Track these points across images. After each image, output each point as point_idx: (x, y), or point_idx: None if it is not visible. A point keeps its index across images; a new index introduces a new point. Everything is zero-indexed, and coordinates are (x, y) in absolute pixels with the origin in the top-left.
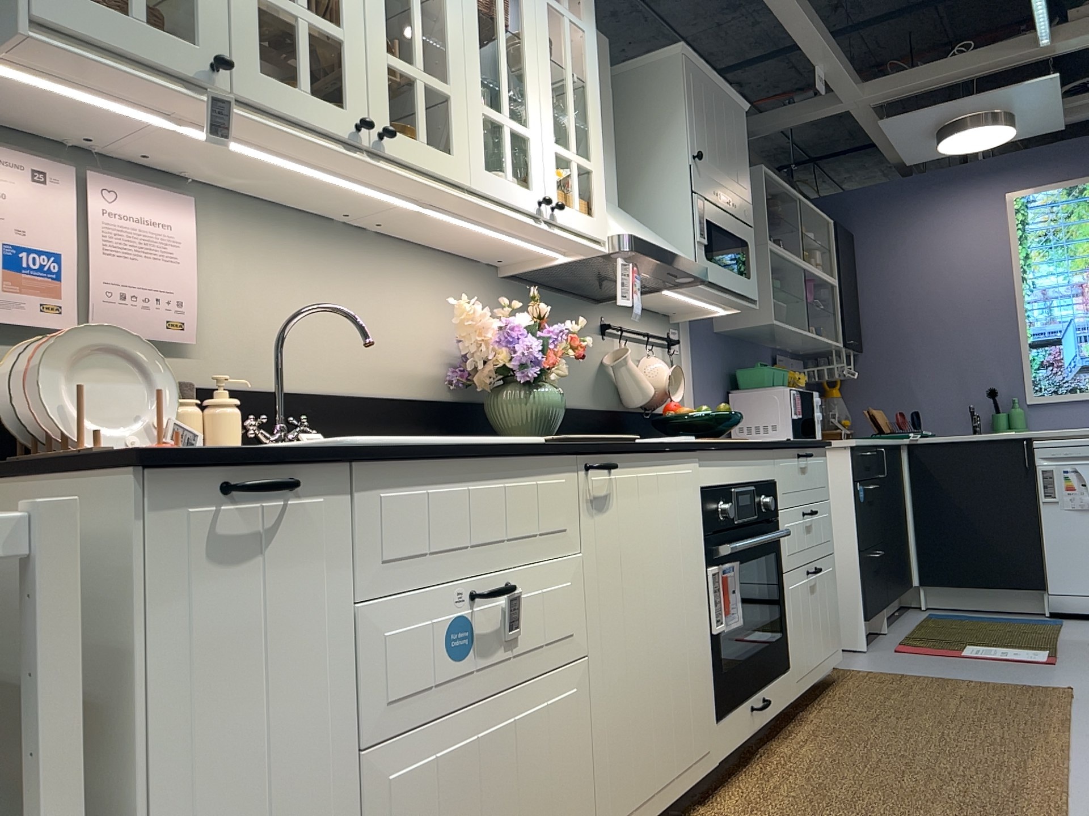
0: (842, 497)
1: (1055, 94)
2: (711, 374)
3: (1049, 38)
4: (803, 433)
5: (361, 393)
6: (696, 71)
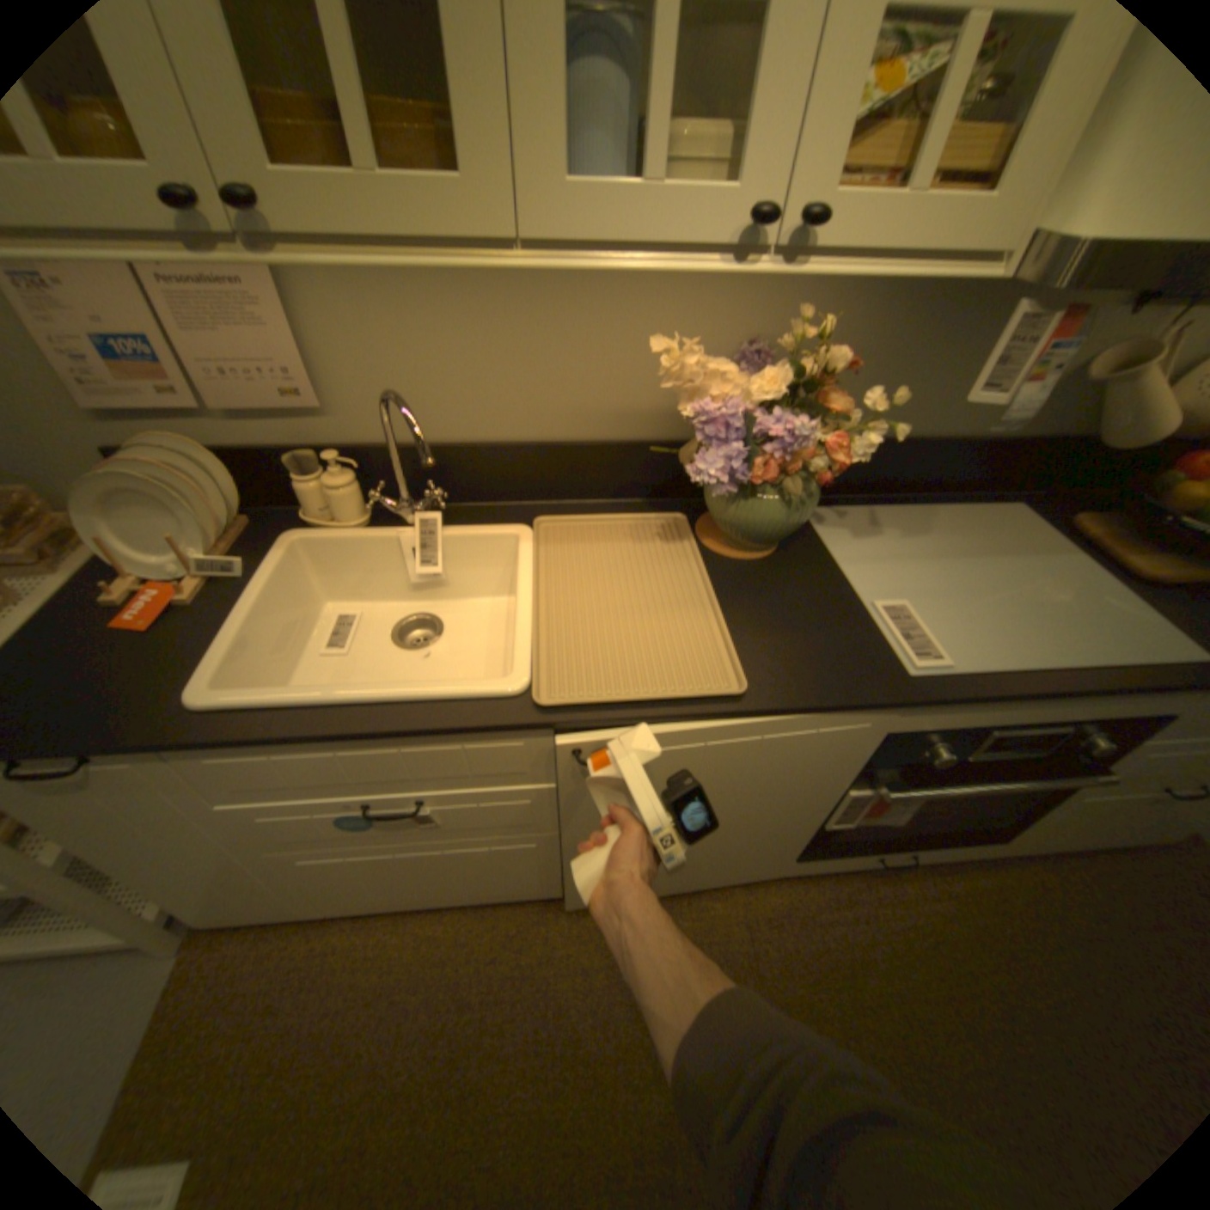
0: None
1: None
2: None
3: None
4: None
5: (545, 439)
6: None
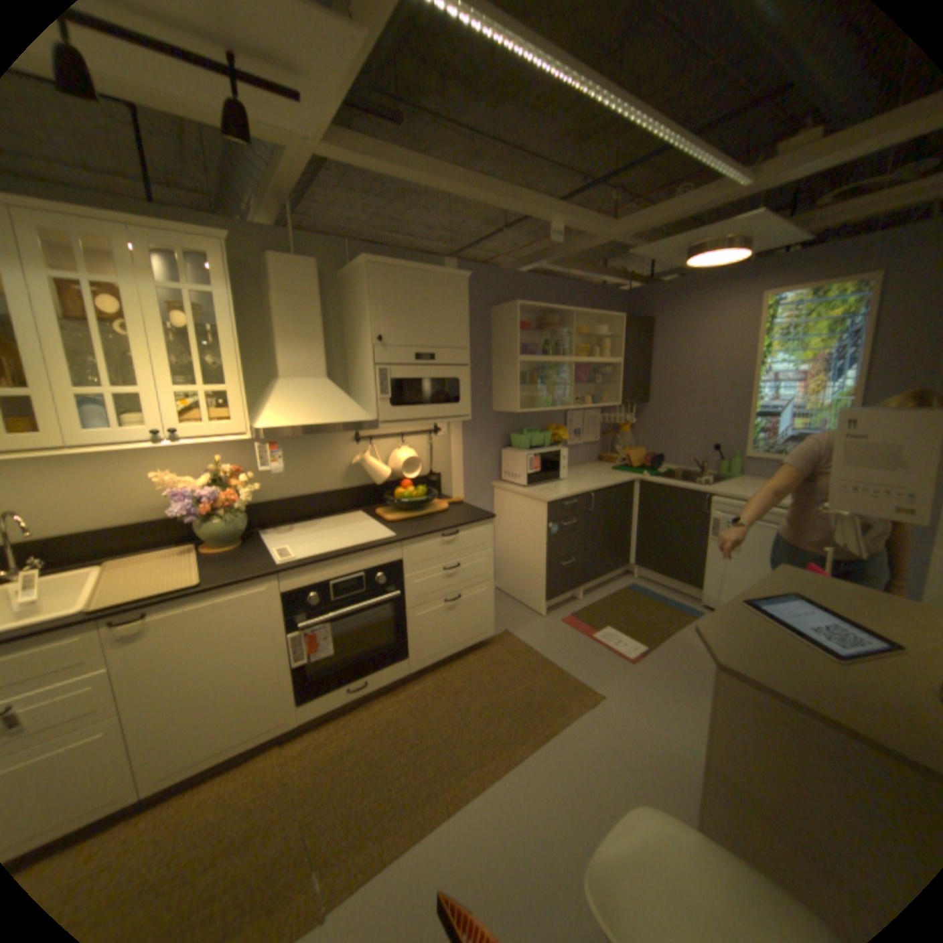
0: (541, 530)
1: (775, 221)
2: (481, 440)
3: (748, 177)
4: (538, 480)
5: (109, 526)
6: (386, 269)
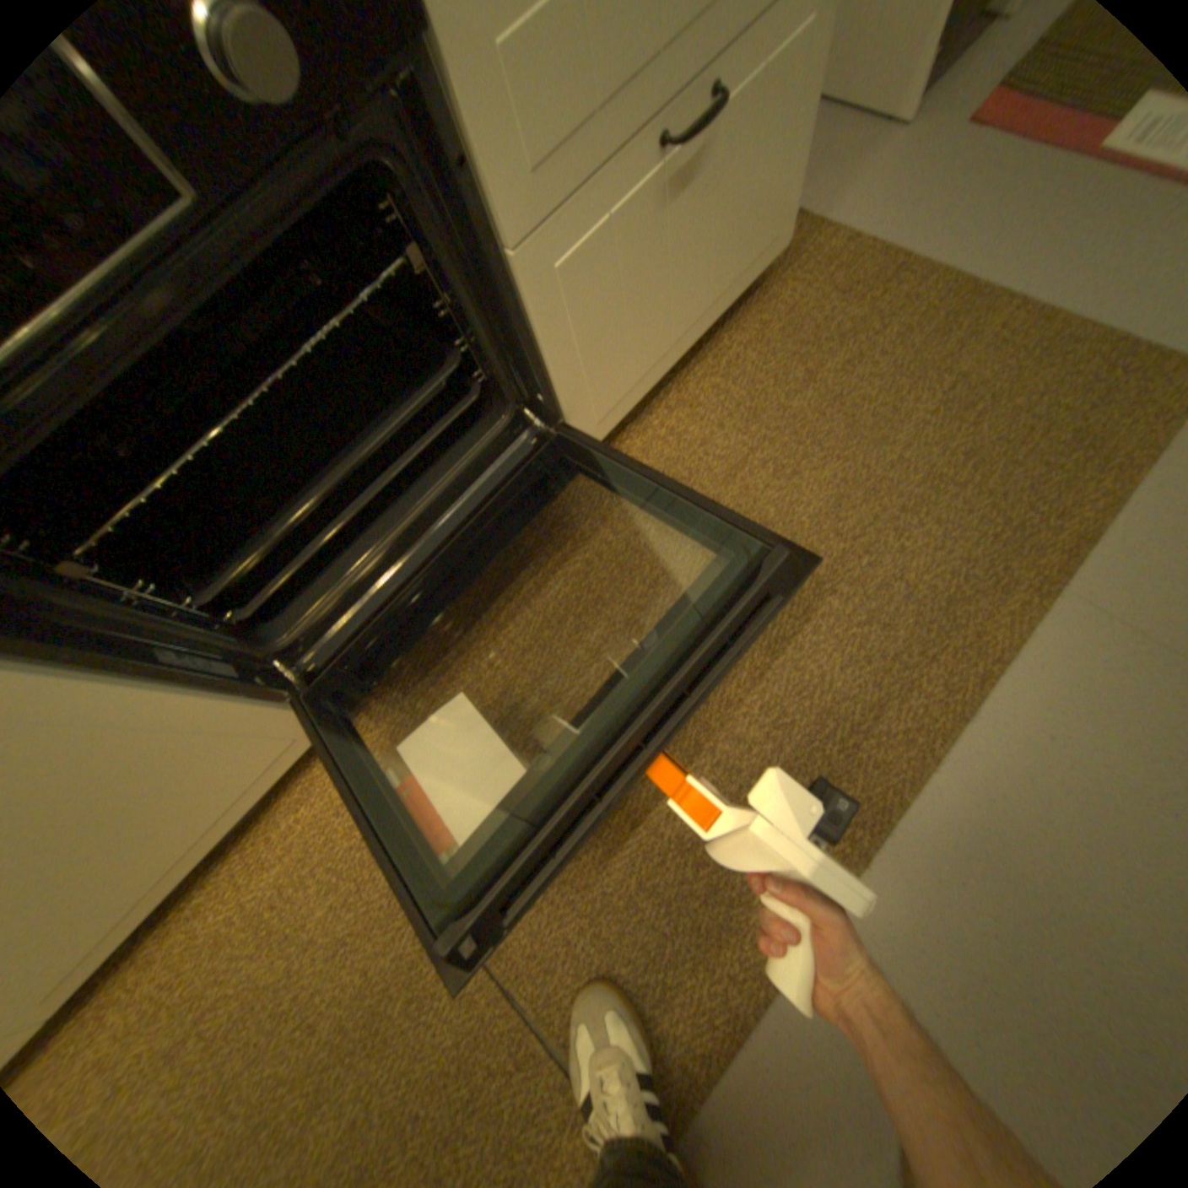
0: None
1: None
2: None
3: None
4: None
5: None
6: None
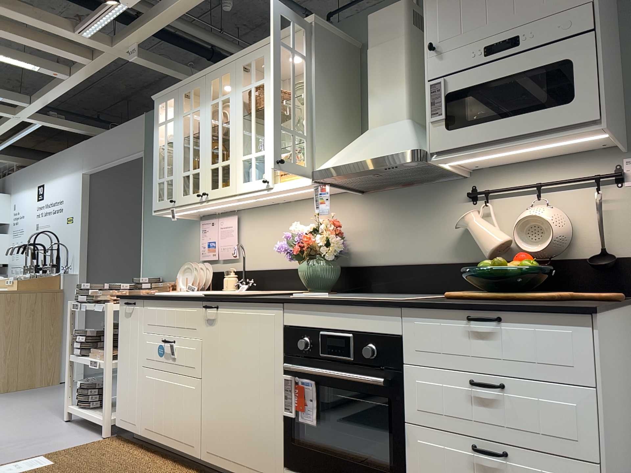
0: None
1: None
2: None
3: None
4: None
5: (285, 268)
6: None
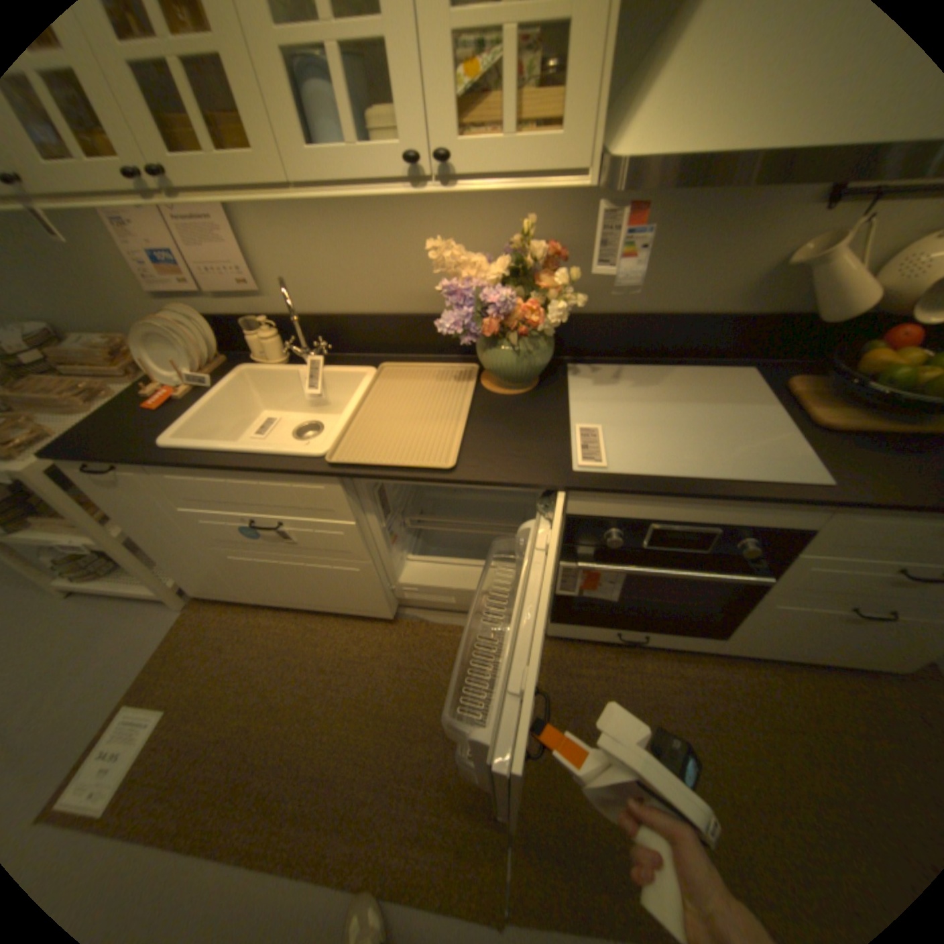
0: None
1: None
2: None
3: None
4: None
5: (389, 312)
6: None
